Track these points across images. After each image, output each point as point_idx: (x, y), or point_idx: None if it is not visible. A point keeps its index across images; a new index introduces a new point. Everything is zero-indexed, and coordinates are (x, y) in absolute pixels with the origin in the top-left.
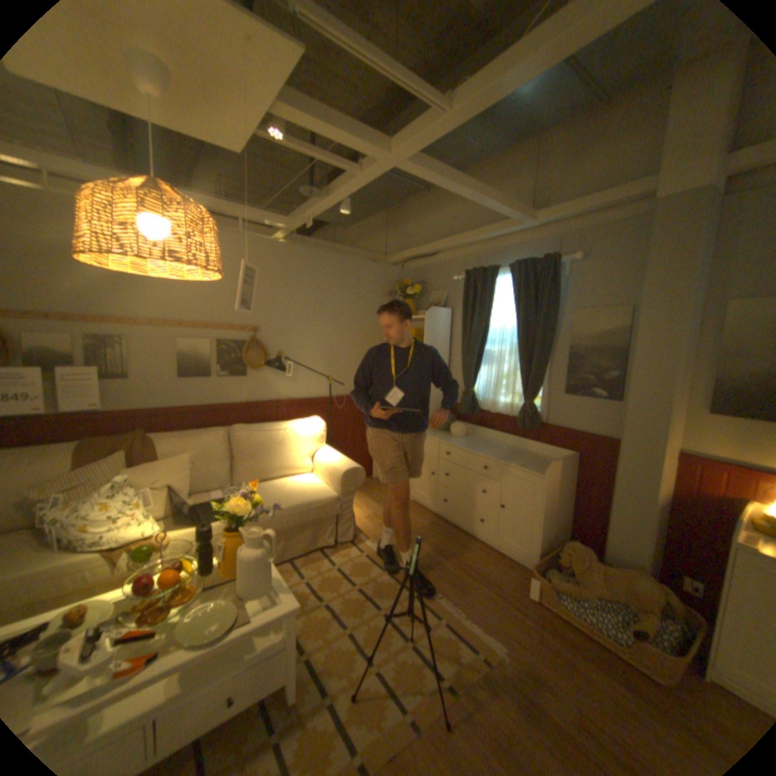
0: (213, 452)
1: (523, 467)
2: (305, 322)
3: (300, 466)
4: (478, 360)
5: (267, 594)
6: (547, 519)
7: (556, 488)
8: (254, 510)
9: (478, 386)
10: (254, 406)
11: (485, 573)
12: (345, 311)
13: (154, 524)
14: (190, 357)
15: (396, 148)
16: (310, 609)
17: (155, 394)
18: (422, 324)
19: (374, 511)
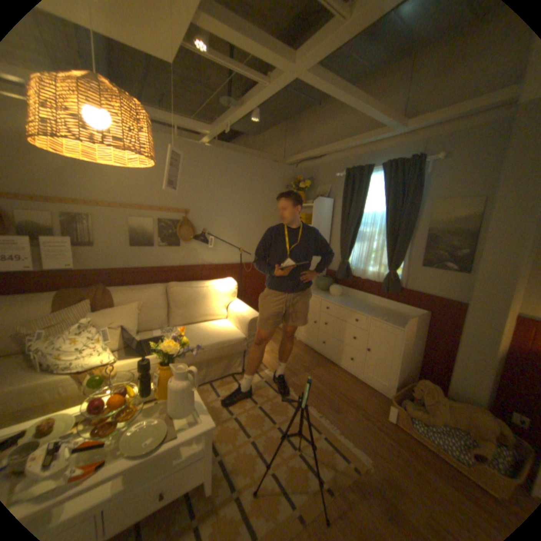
0: (154, 301)
1: (387, 321)
2: (223, 207)
3: (218, 314)
4: (353, 239)
5: (191, 415)
6: (404, 361)
7: (412, 339)
8: (182, 348)
9: (352, 258)
10: (185, 268)
11: (354, 398)
12: (253, 199)
13: (110, 354)
14: (139, 231)
15: (300, 59)
16: (224, 420)
17: (113, 258)
18: (310, 210)
19: (271, 347)
